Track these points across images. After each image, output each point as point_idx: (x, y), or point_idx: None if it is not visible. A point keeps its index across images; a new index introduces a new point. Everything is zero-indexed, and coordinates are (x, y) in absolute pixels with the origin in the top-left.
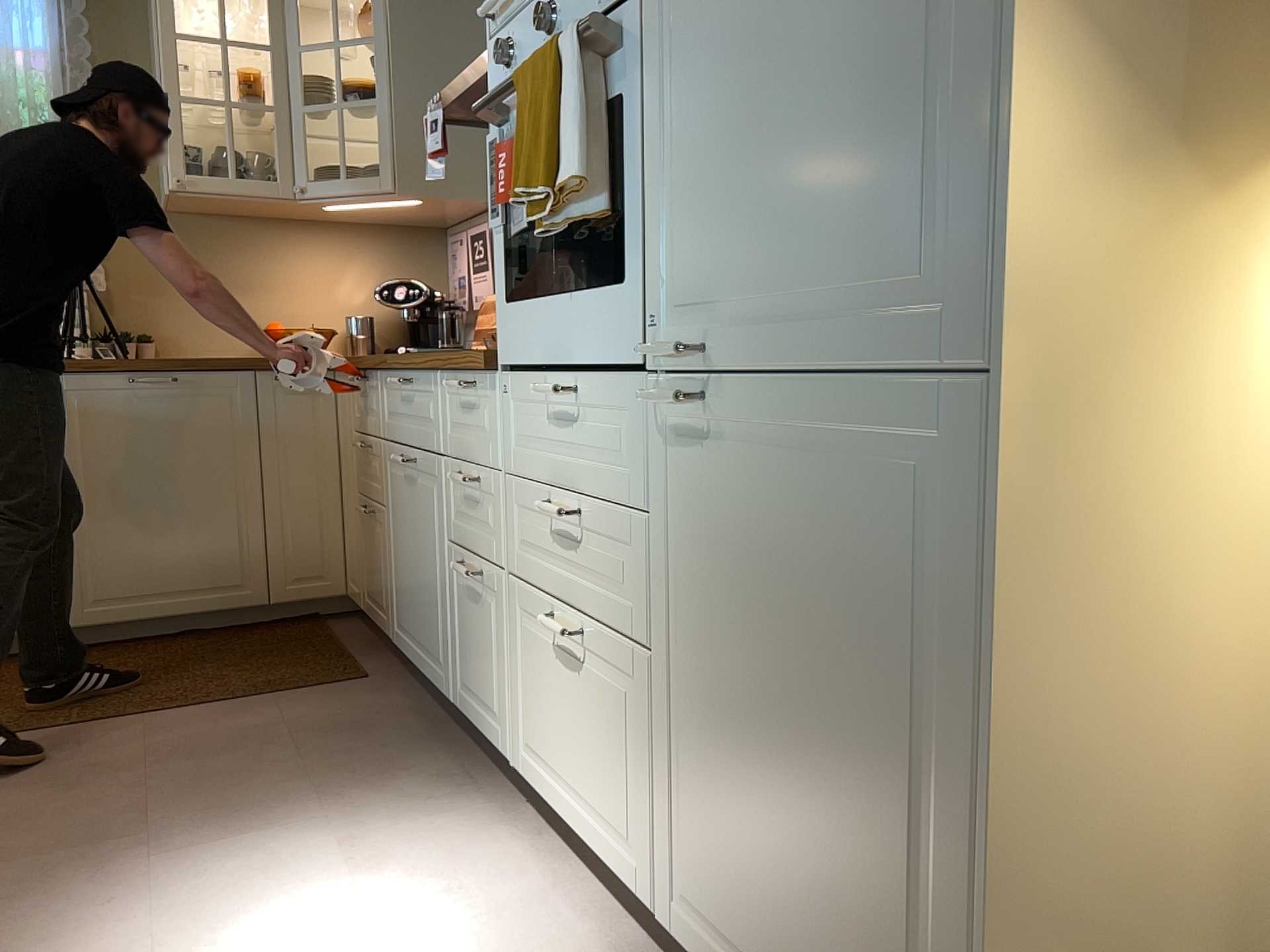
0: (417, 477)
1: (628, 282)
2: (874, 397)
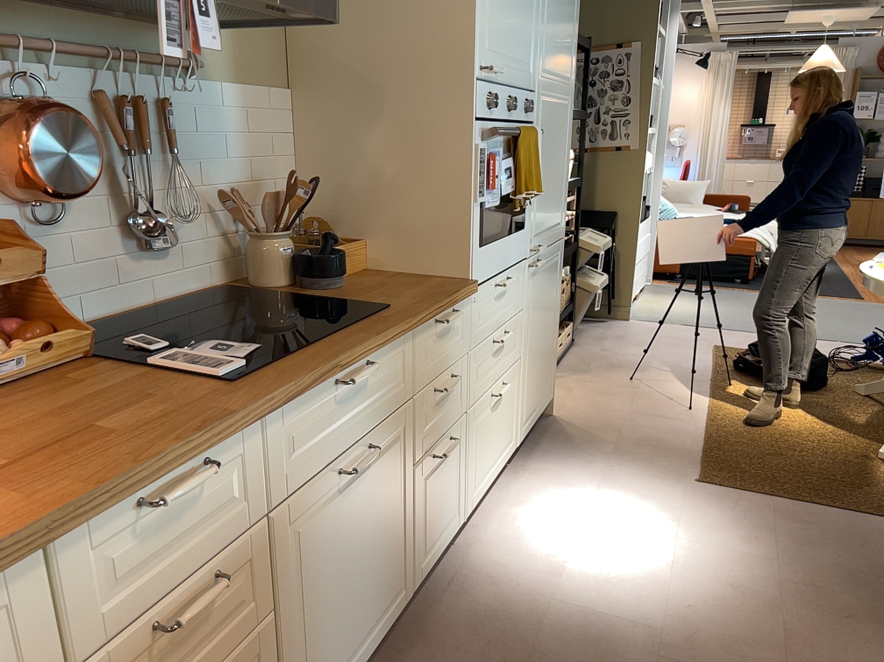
0: (366, 465)
1: (522, 227)
2: (555, 246)
